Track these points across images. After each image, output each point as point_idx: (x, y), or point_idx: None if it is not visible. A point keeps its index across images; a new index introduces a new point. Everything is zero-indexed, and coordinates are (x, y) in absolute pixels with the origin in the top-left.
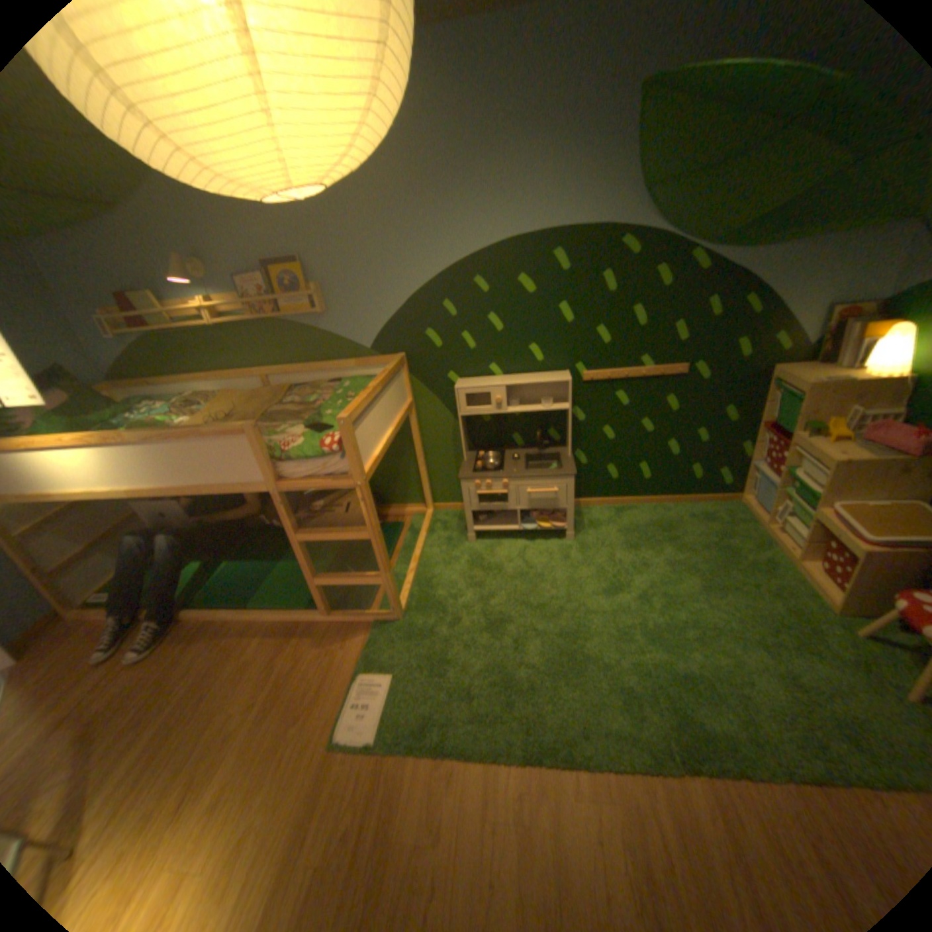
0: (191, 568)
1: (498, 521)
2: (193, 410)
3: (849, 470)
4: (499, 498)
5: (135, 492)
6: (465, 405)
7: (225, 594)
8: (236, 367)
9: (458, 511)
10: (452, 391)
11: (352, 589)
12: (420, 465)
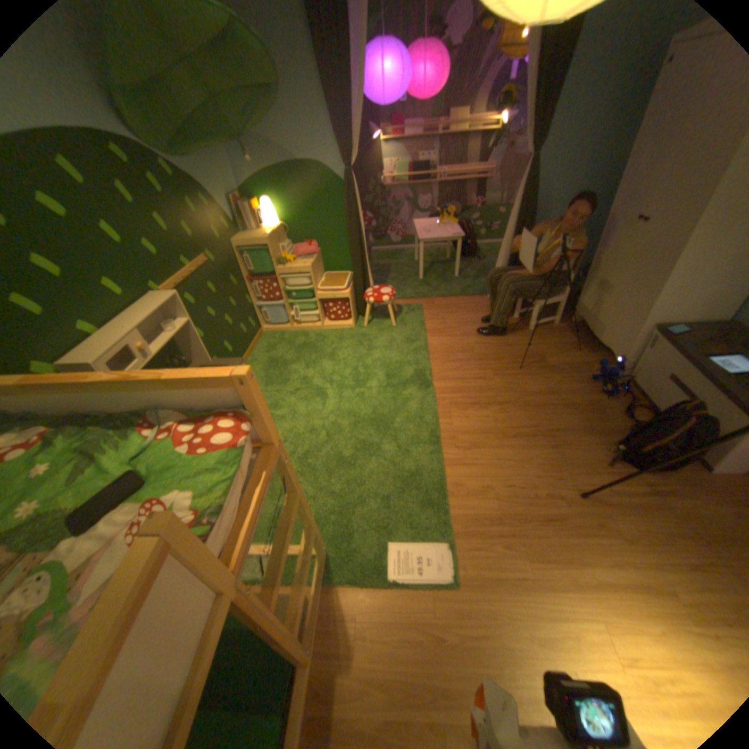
0: None
1: None
2: None
3: (313, 268)
4: None
5: None
6: None
7: None
8: None
9: None
10: None
11: None
12: None
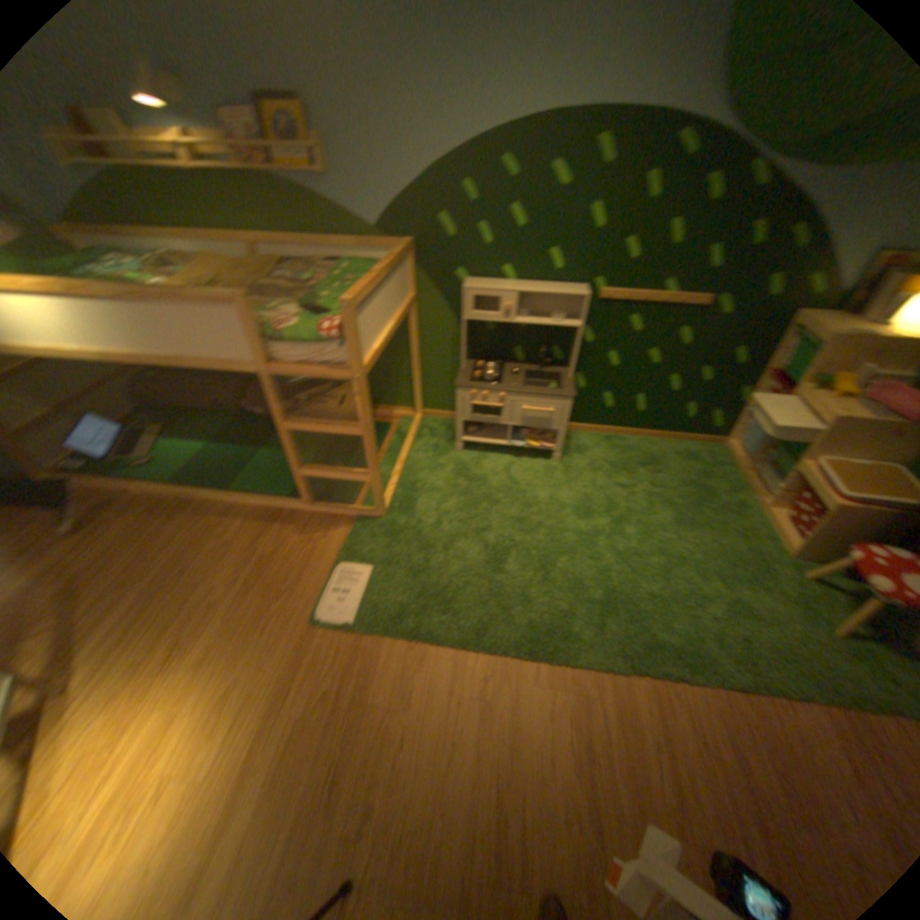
0: (172, 442)
1: (489, 435)
2: (174, 269)
3: (846, 427)
4: (494, 411)
5: (113, 352)
6: (473, 308)
7: (208, 472)
8: (222, 226)
9: (448, 420)
10: (461, 290)
11: (338, 482)
12: (416, 367)
